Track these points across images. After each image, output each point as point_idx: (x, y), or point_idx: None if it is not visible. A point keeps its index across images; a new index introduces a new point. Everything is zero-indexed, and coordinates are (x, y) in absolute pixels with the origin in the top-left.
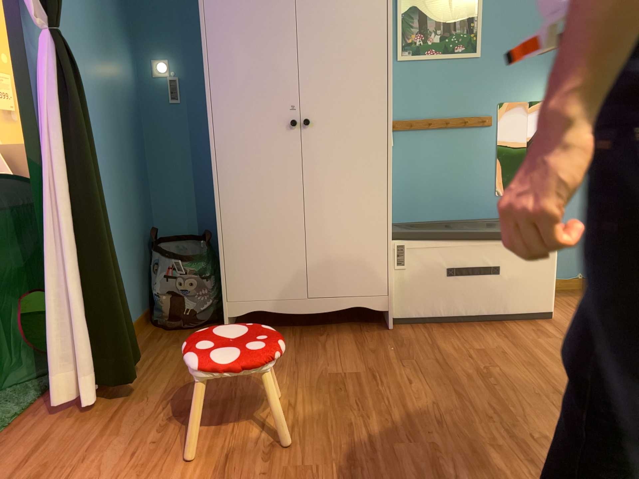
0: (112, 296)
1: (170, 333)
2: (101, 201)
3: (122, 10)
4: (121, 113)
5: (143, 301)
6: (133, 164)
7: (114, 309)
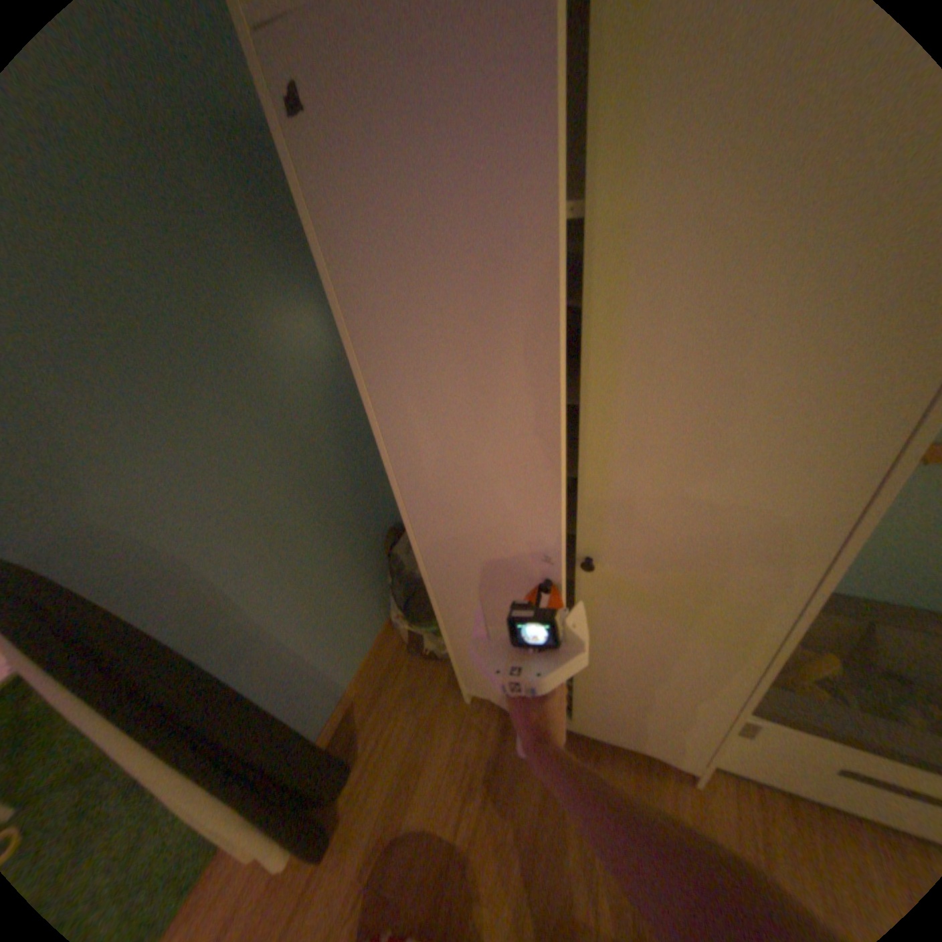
0: (287, 783)
1: (409, 674)
2: (232, 710)
3: (264, 230)
4: (301, 429)
5: (385, 612)
6: (343, 478)
7: (295, 788)
